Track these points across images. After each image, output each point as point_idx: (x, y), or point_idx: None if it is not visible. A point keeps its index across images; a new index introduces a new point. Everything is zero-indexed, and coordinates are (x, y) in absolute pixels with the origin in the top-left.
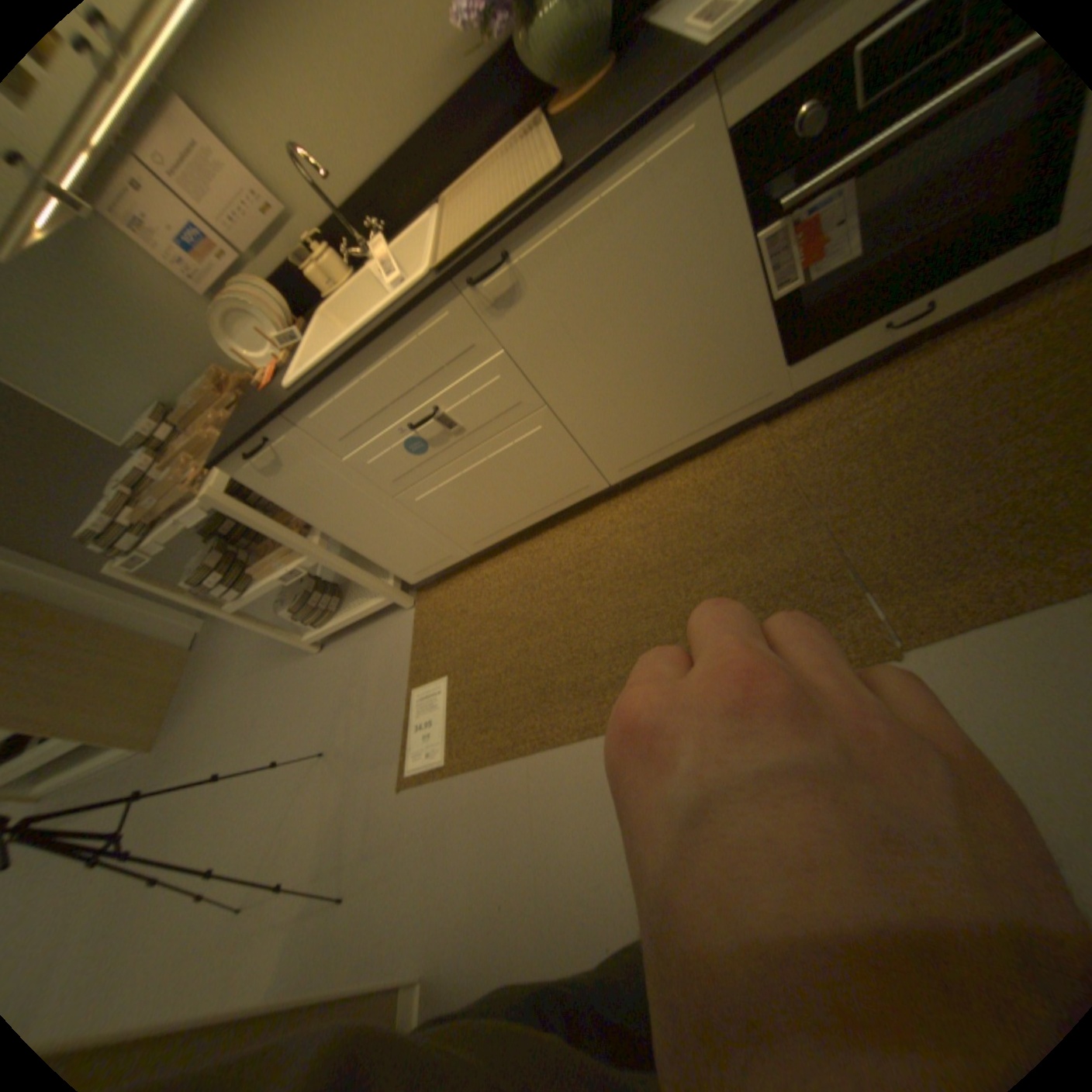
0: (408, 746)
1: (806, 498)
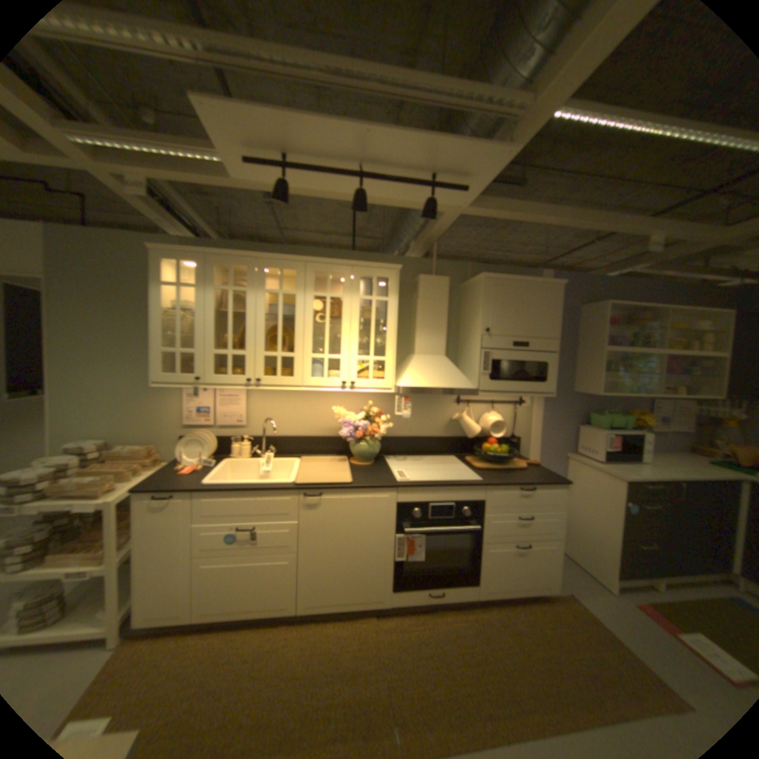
0: None
1: (383, 665)
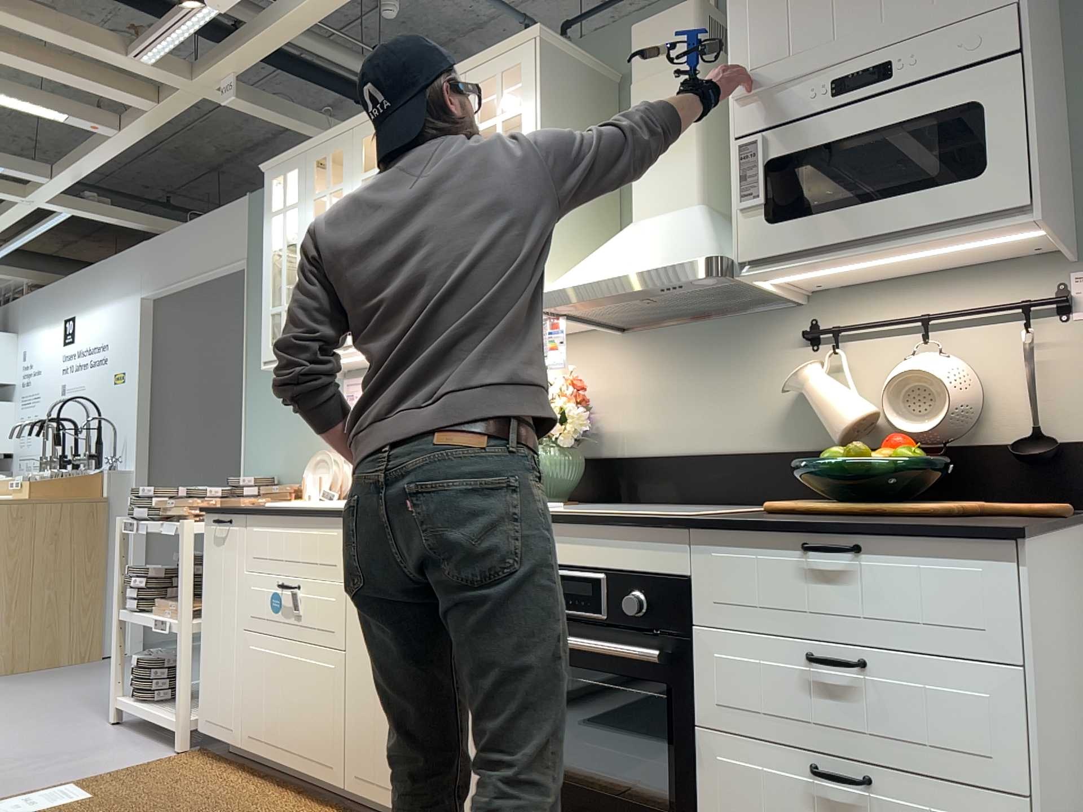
0: (0, 803)
1: None
